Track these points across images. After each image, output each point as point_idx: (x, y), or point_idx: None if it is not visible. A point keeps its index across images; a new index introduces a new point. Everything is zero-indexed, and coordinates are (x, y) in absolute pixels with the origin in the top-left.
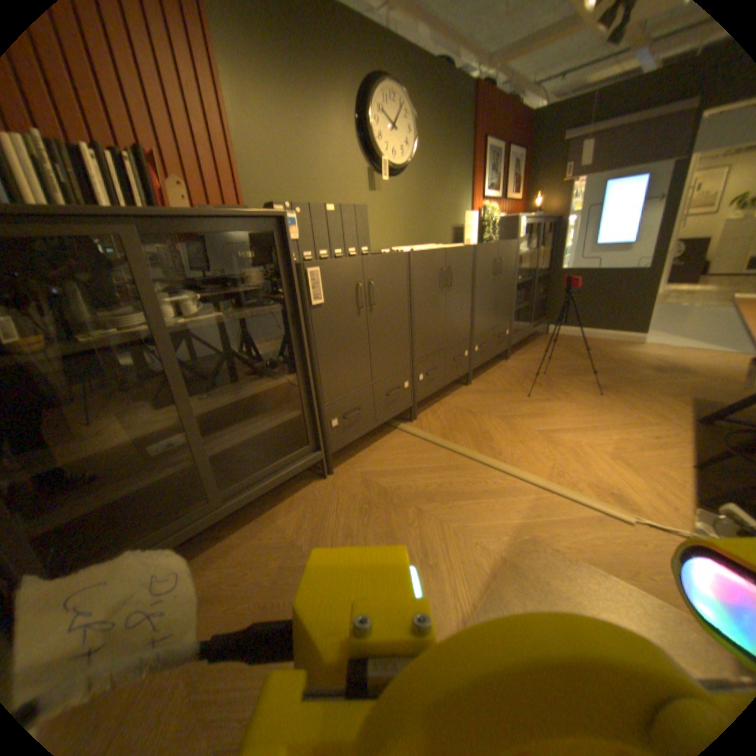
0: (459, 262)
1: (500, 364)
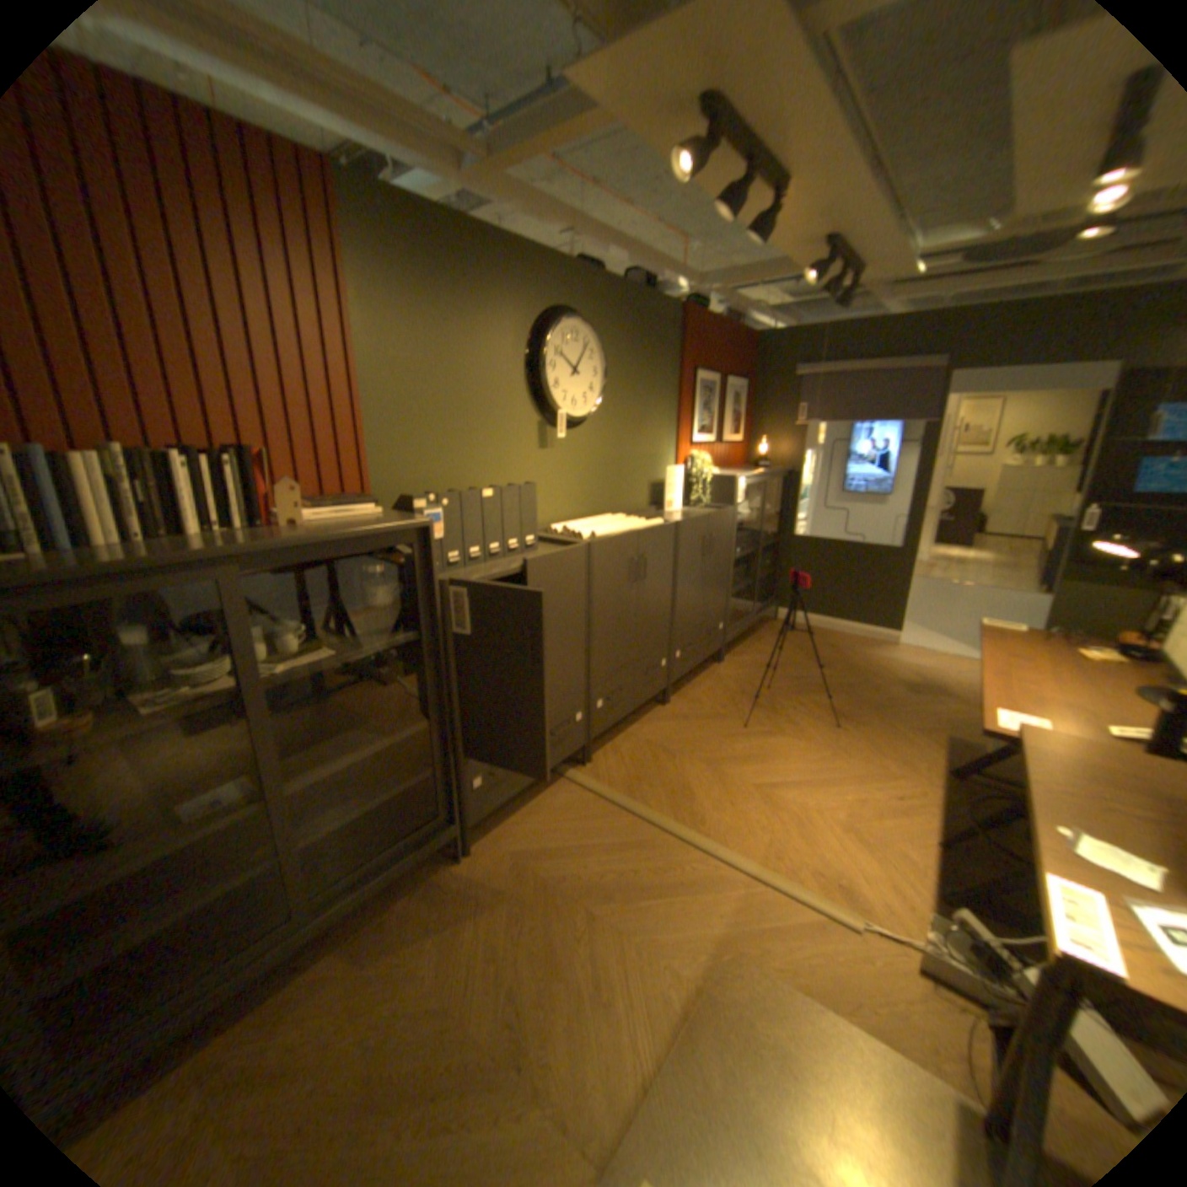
0: (654, 549)
1: (709, 672)
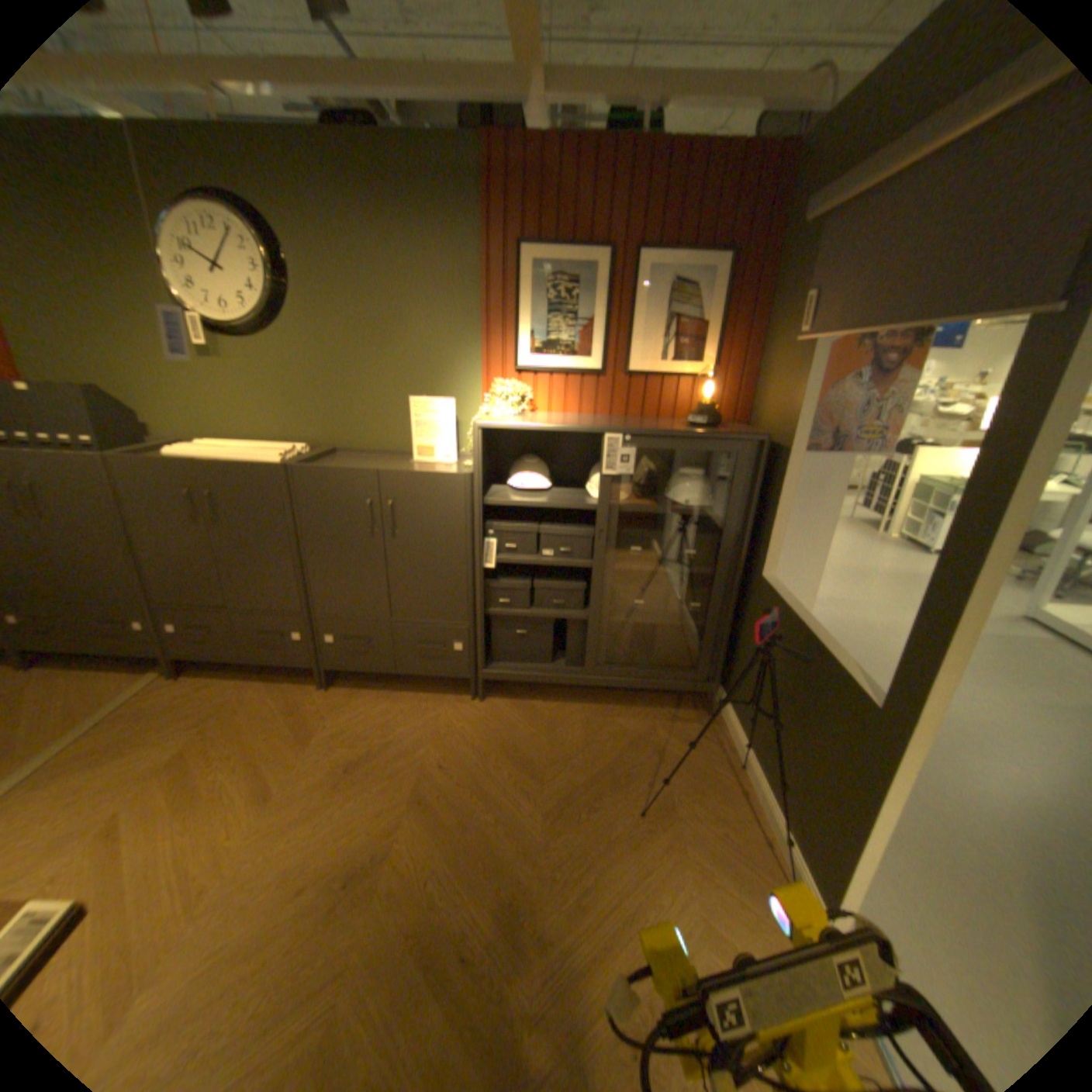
0: (236, 488)
1: (445, 697)
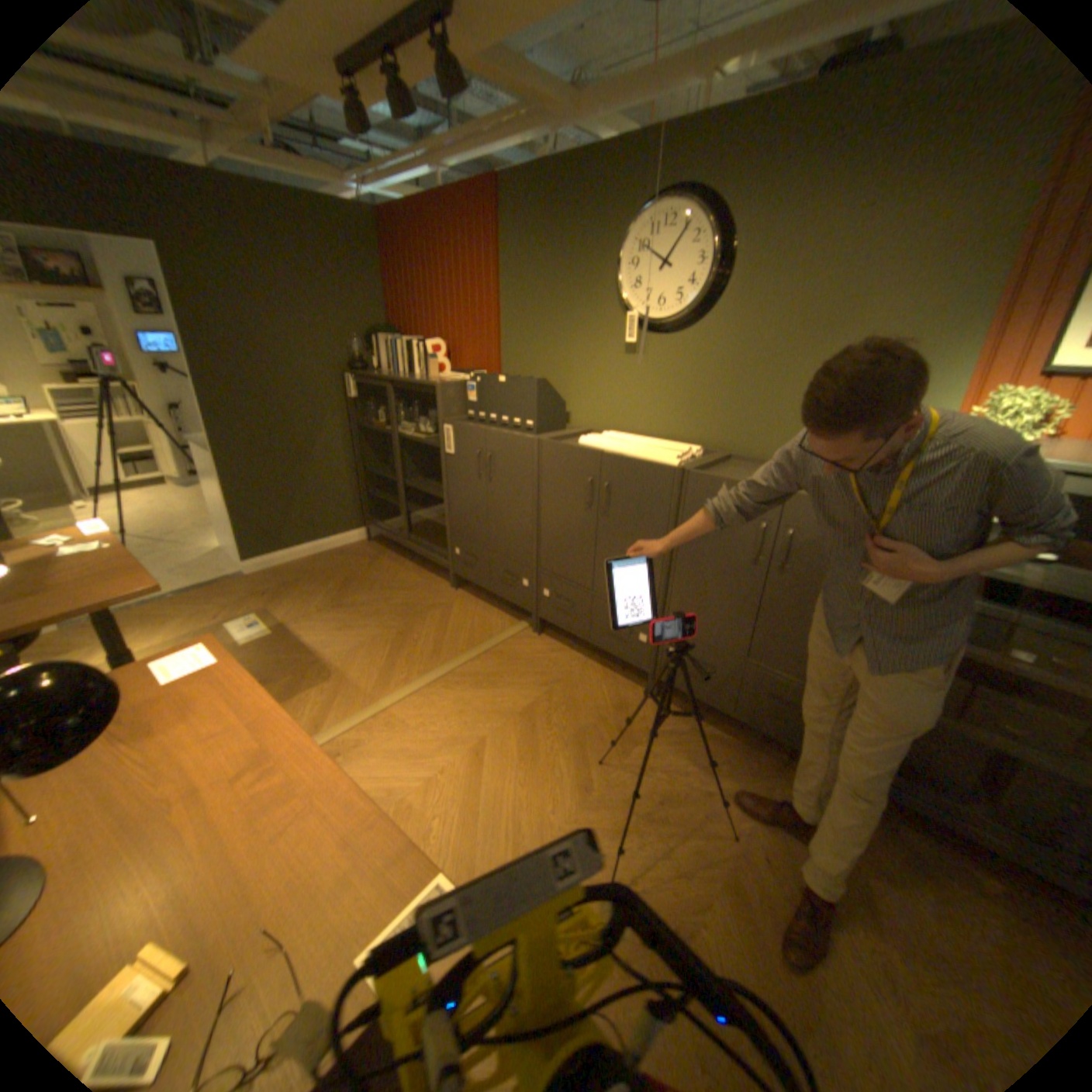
0: (627, 484)
1: (781, 769)
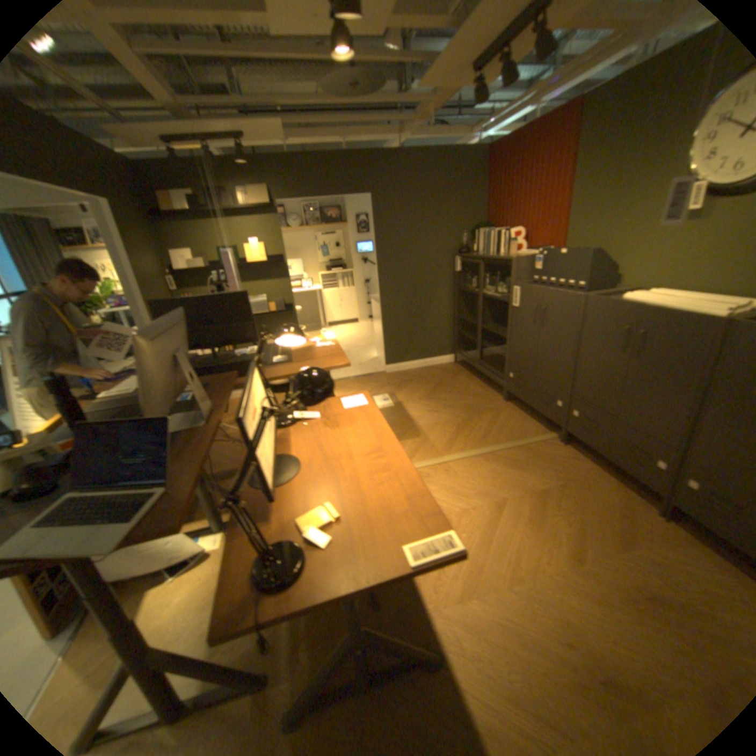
0: (667, 333)
1: None
